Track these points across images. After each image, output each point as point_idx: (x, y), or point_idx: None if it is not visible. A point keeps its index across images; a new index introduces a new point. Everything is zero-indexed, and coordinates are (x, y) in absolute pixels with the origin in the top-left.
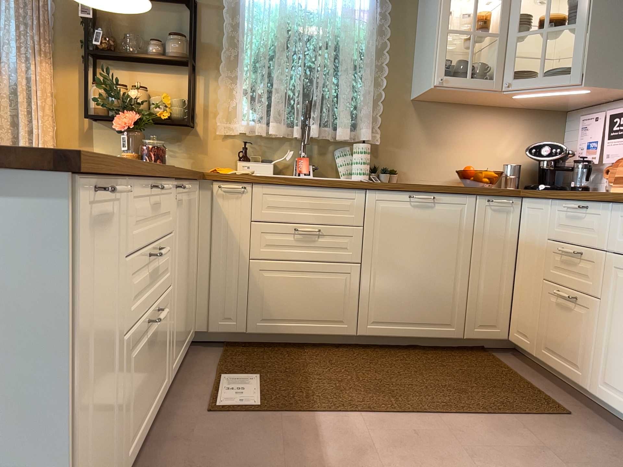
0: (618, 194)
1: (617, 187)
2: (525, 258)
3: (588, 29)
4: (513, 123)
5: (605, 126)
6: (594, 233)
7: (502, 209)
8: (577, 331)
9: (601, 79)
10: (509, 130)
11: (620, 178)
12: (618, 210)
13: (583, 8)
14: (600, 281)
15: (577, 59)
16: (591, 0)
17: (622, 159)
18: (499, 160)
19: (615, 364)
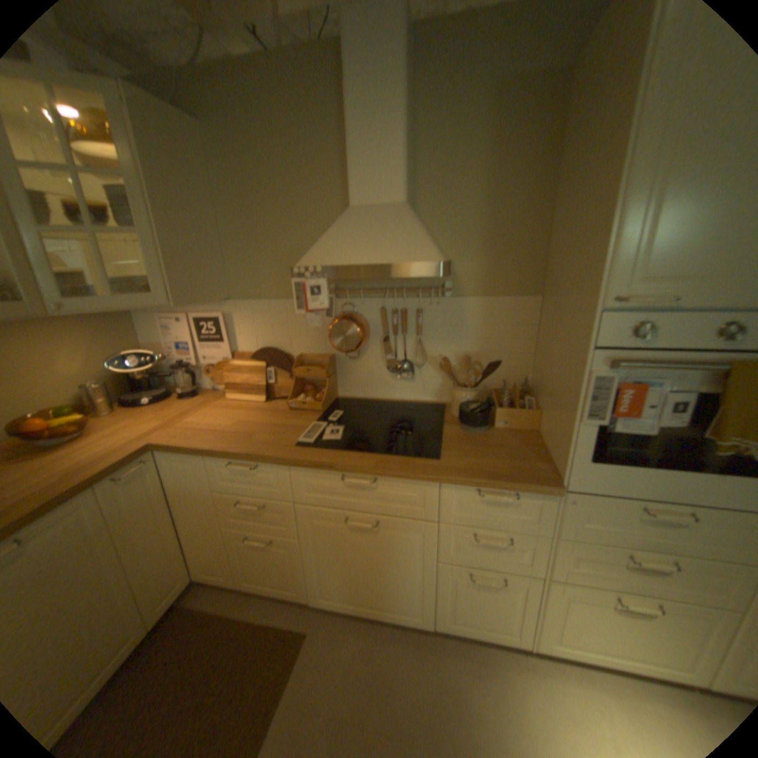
0: (285, 448)
1: (230, 392)
2: (183, 508)
3: (152, 234)
4: (64, 328)
5: (190, 328)
6: (273, 486)
7: (133, 476)
8: (280, 565)
9: (187, 294)
10: (62, 339)
11: (231, 383)
12: (296, 469)
13: (137, 206)
14: (293, 525)
15: (154, 273)
16: (141, 194)
17: (222, 362)
18: (65, 381)
19: (329, 582)
